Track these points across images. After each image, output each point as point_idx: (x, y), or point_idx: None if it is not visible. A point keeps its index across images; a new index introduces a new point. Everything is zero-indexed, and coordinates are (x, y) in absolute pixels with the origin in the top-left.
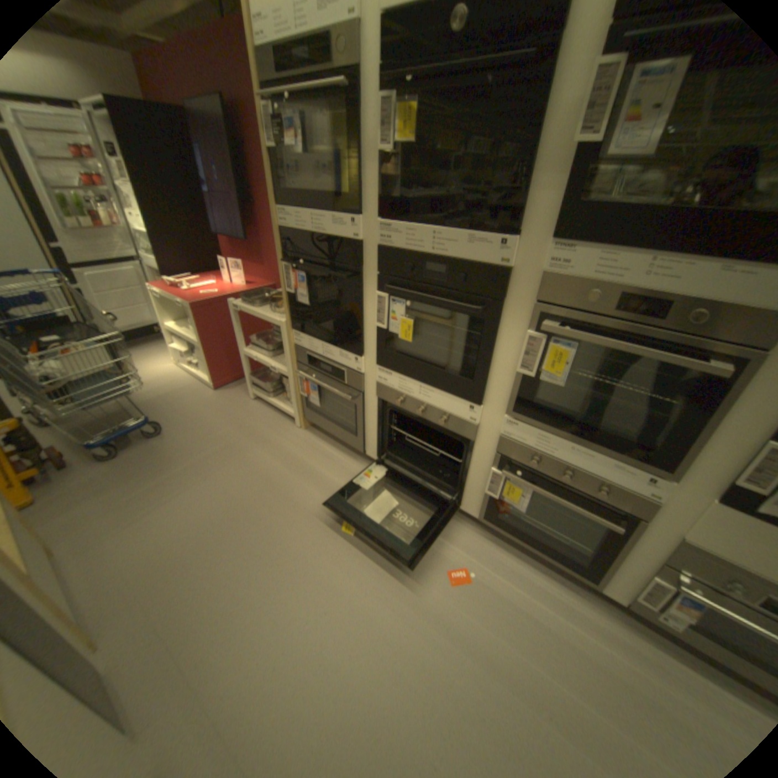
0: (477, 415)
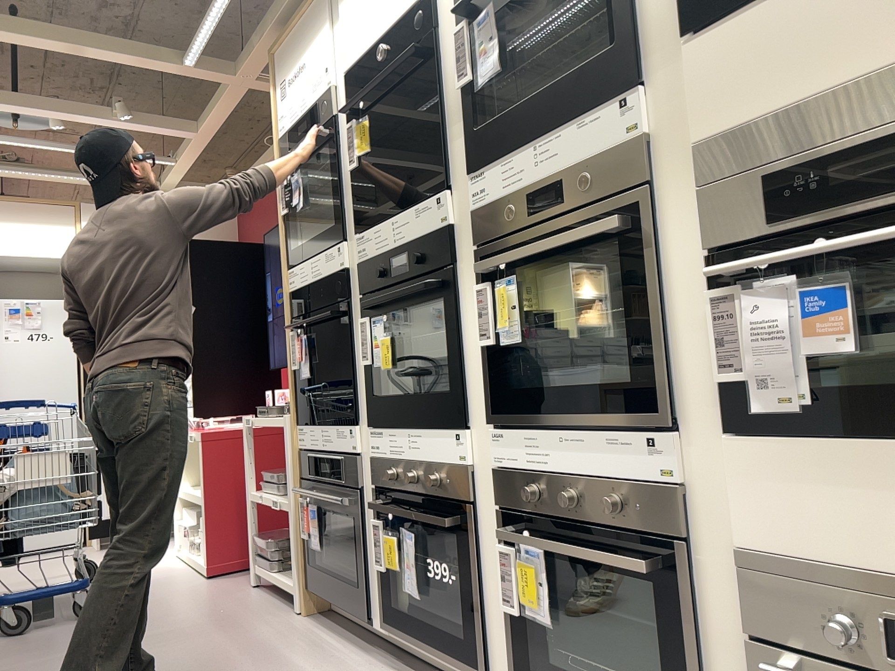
0: (464, 445)
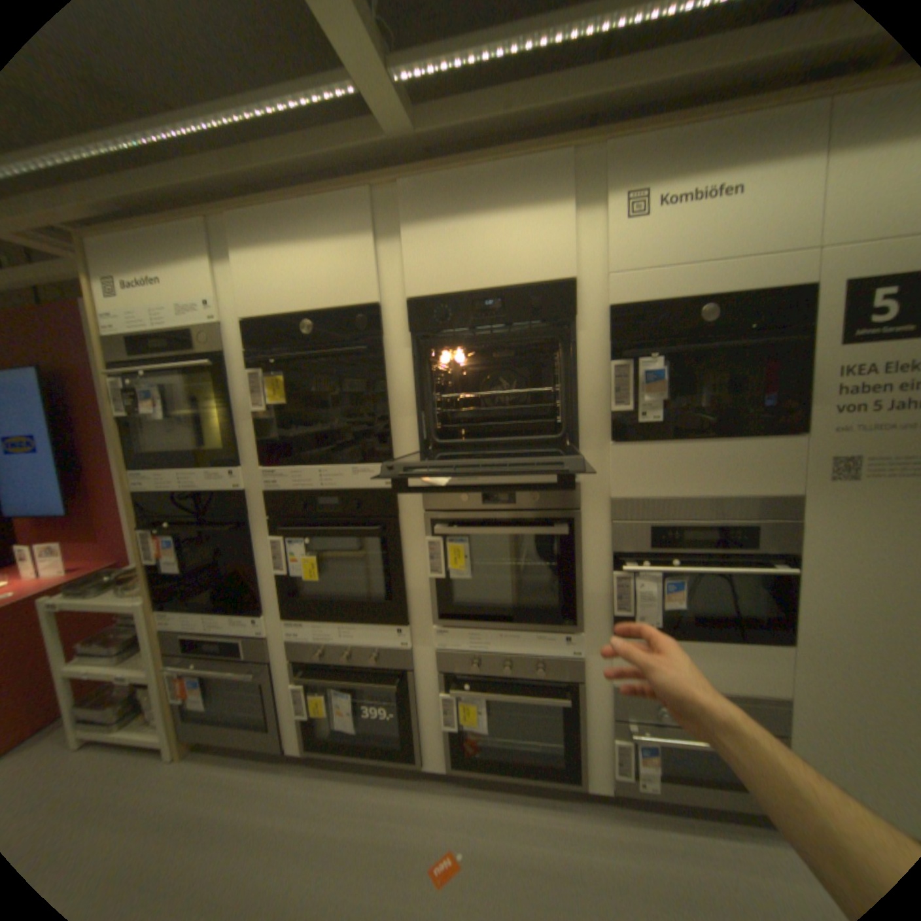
0: (406, 637)
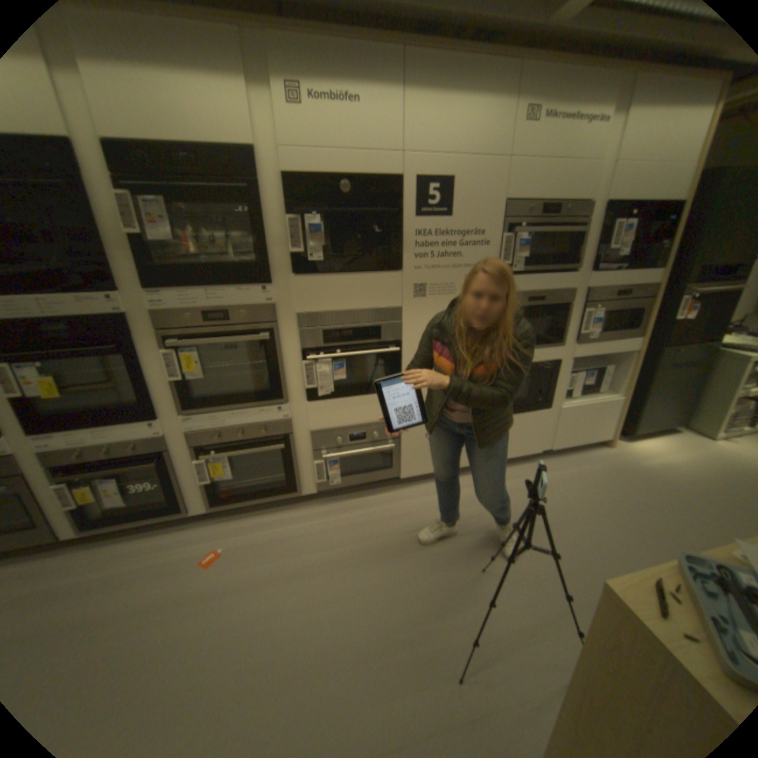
0: (155, 429)
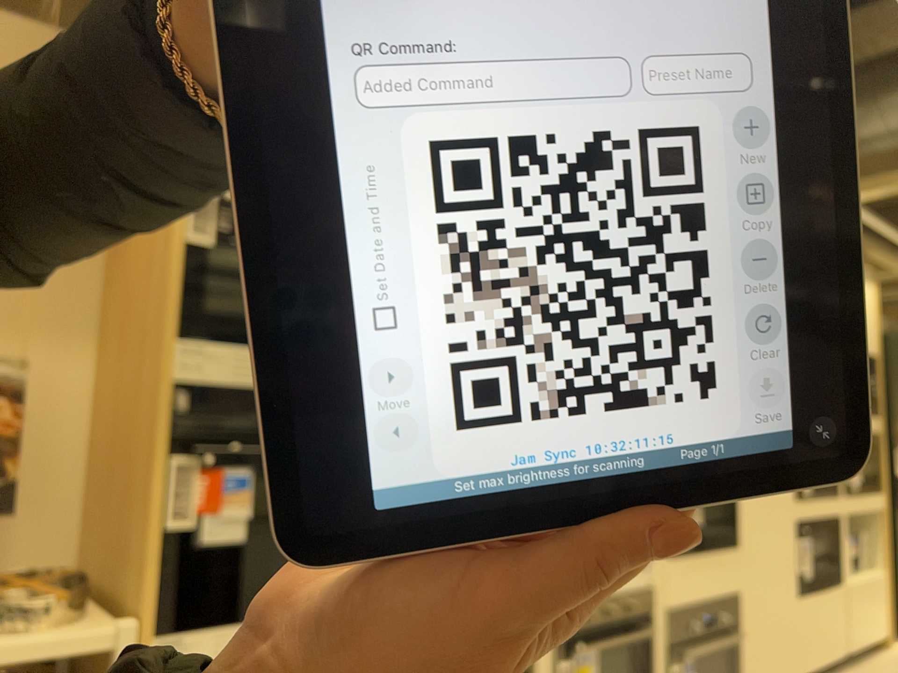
0: None
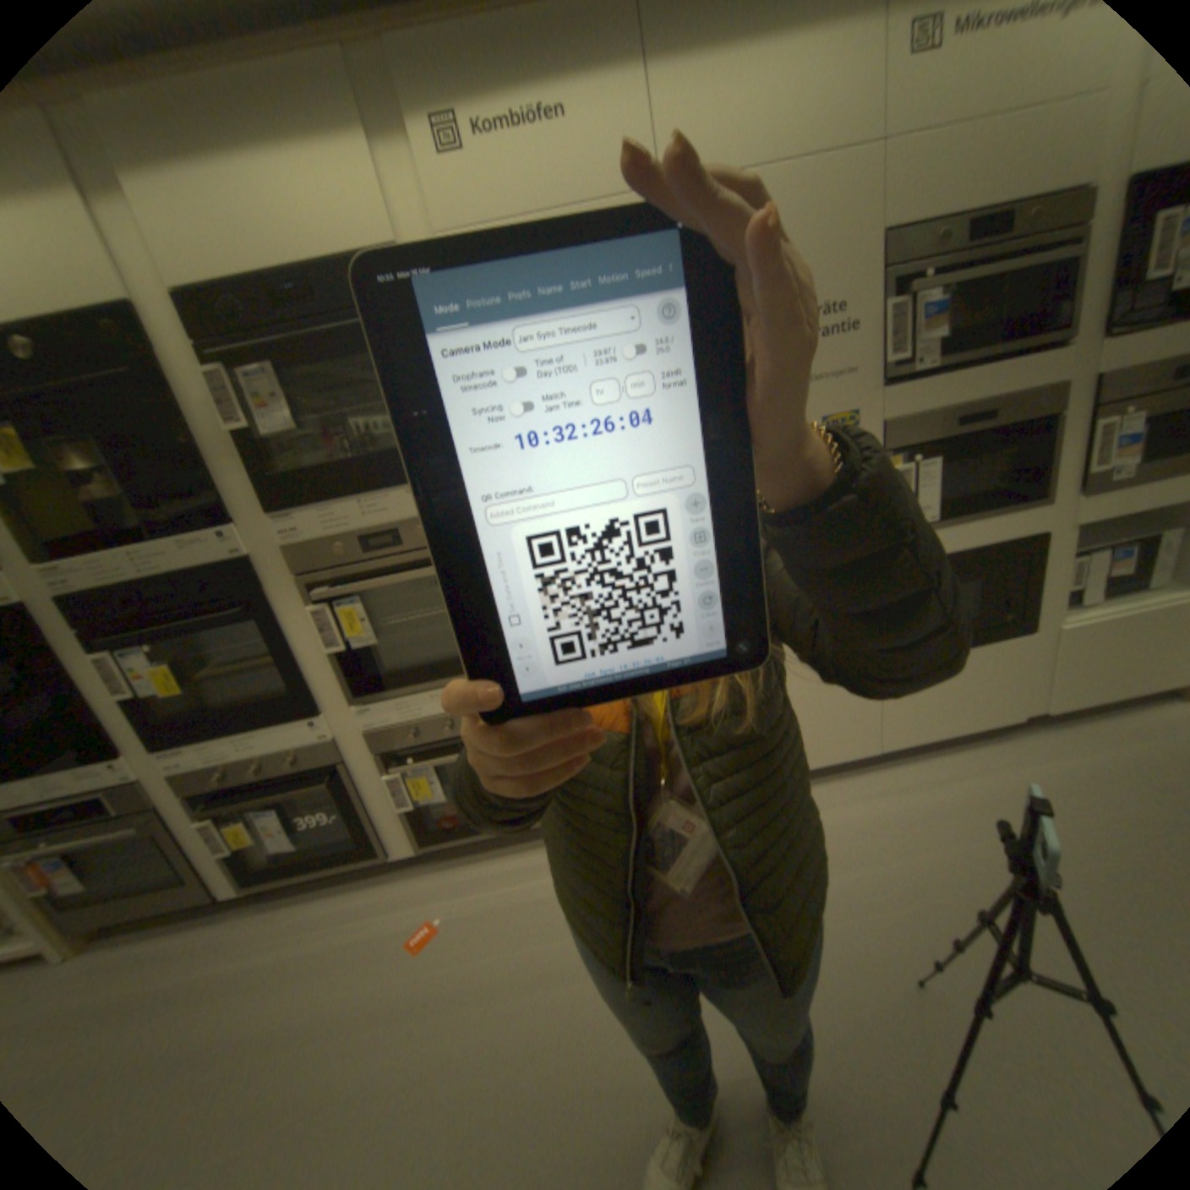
0: (320, 730)
